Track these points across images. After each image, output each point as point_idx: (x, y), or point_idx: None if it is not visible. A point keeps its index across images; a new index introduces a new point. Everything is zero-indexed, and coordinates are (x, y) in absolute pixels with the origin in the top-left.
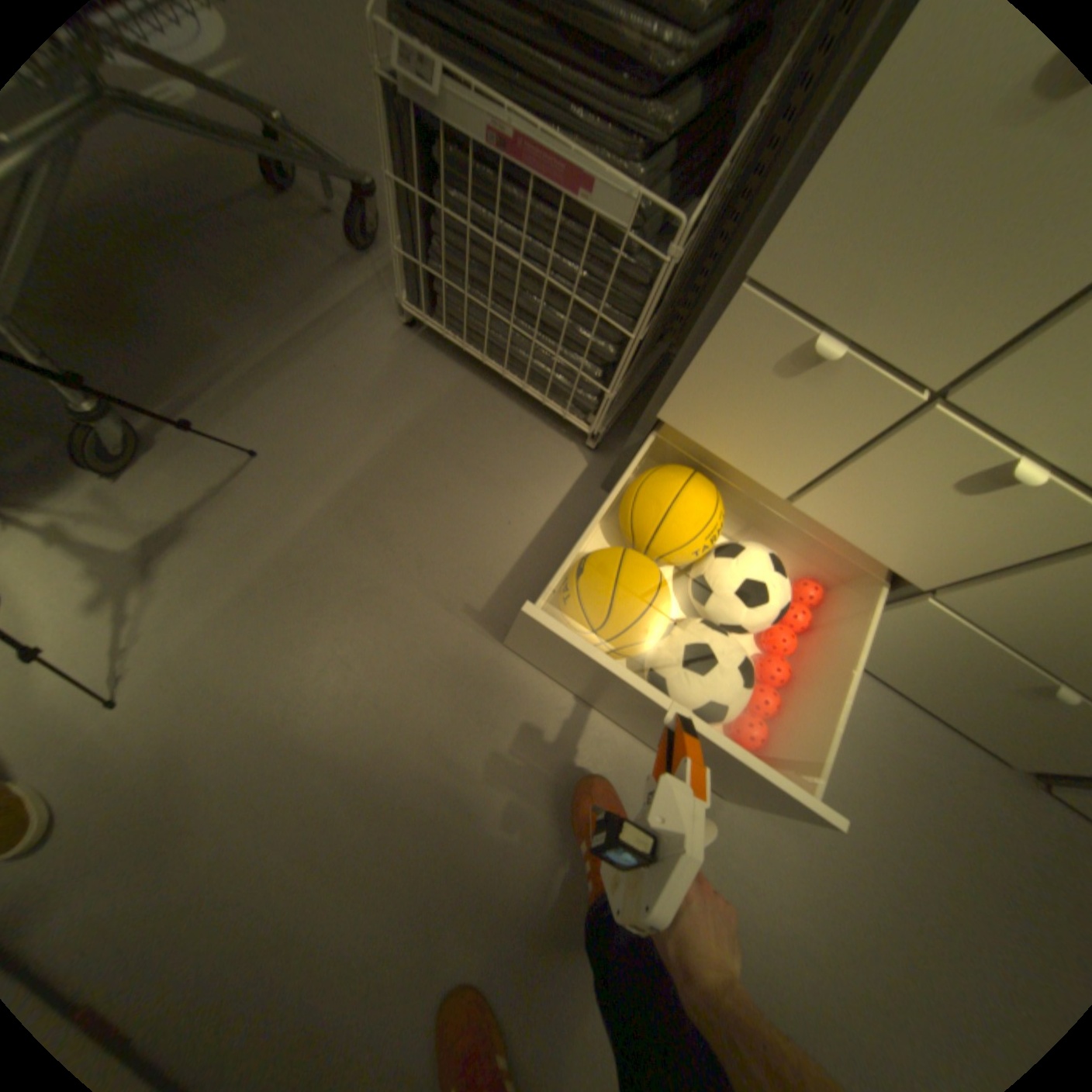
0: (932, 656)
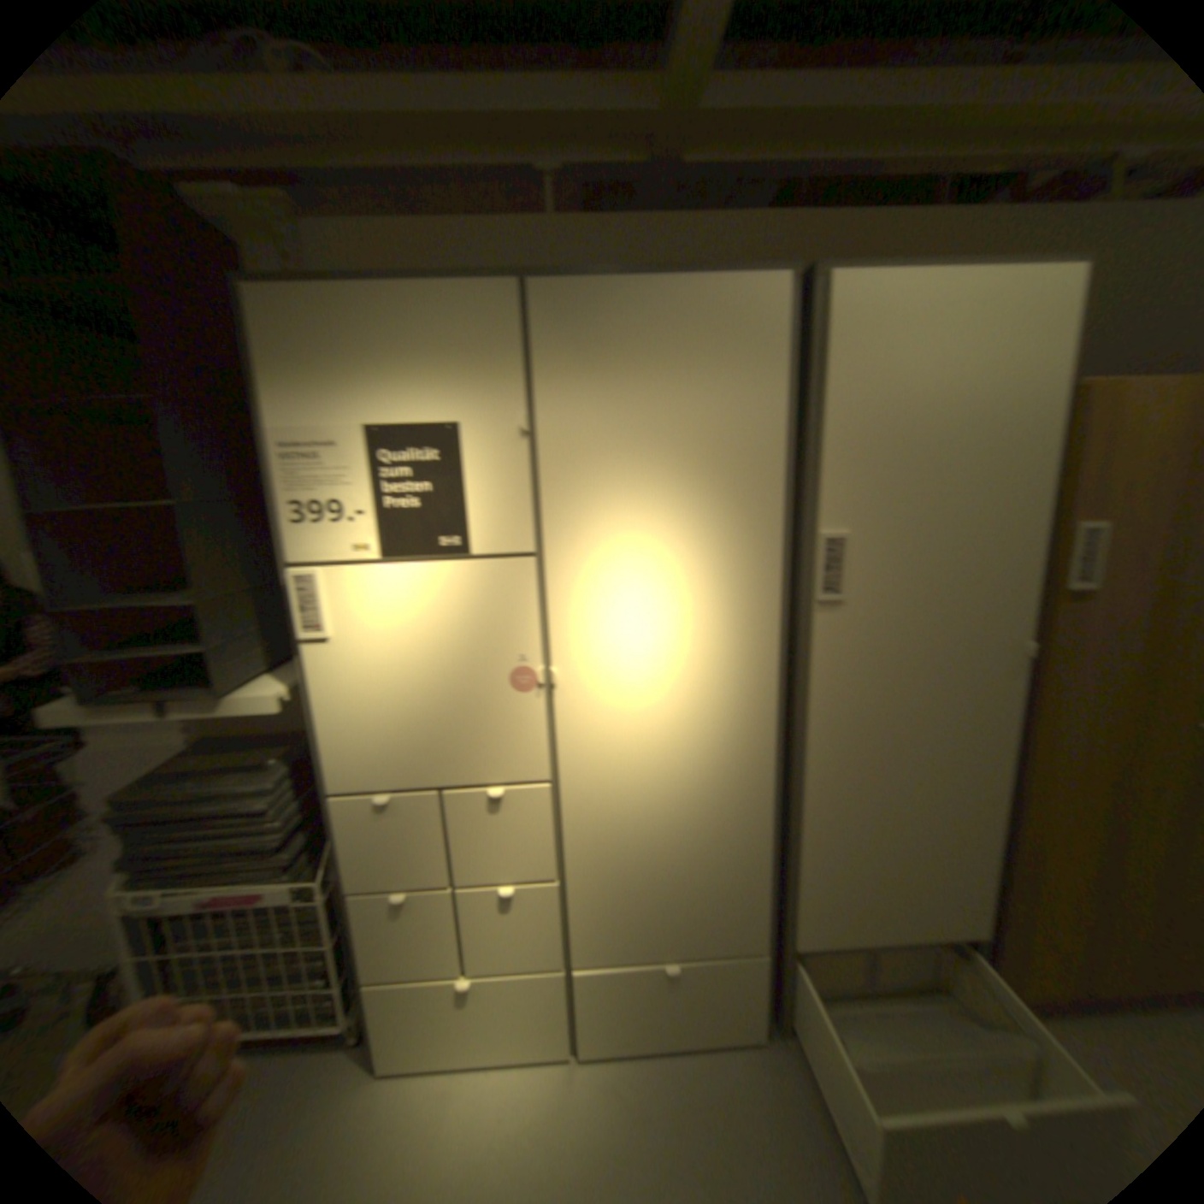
0: (623, 1008)
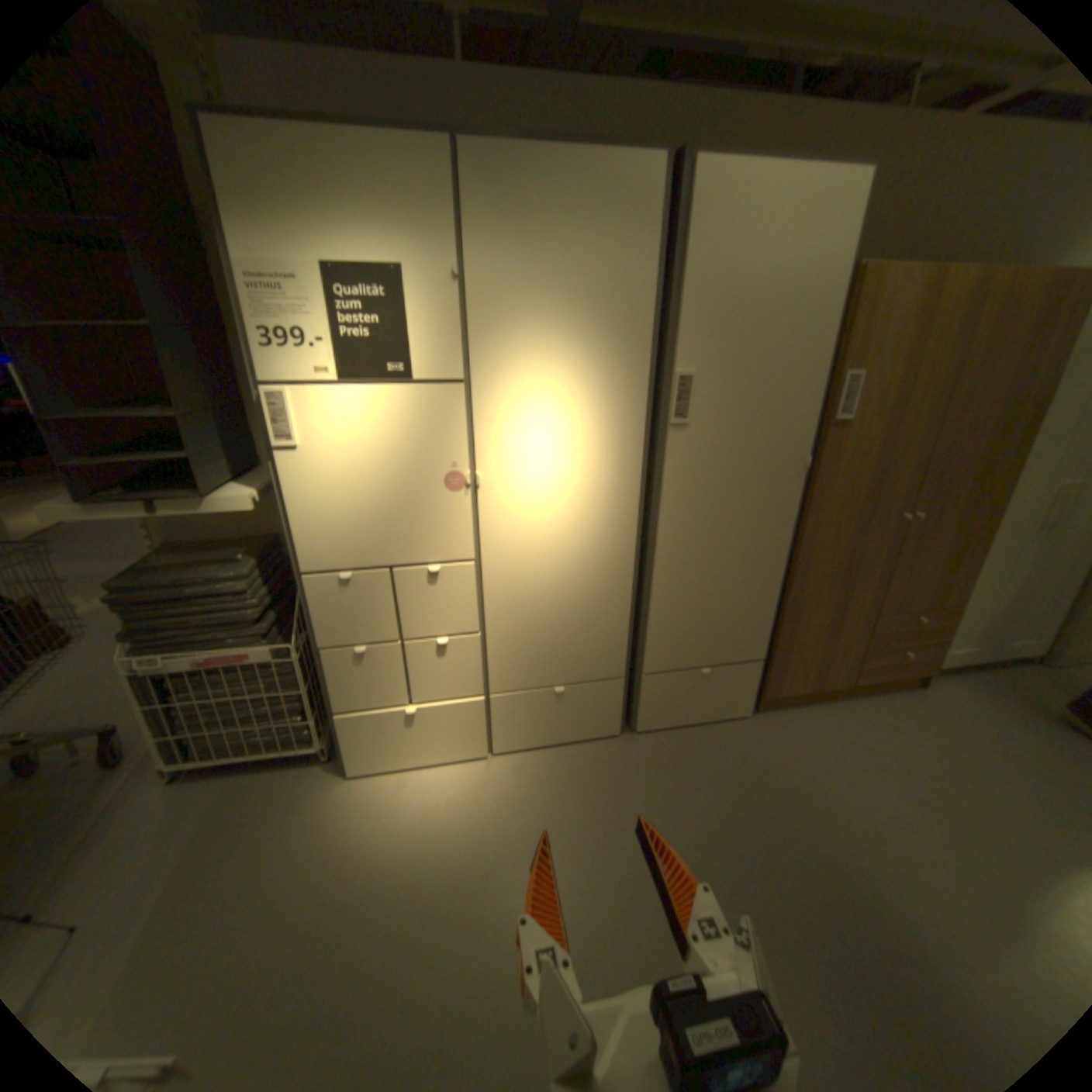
0: (524, 717)
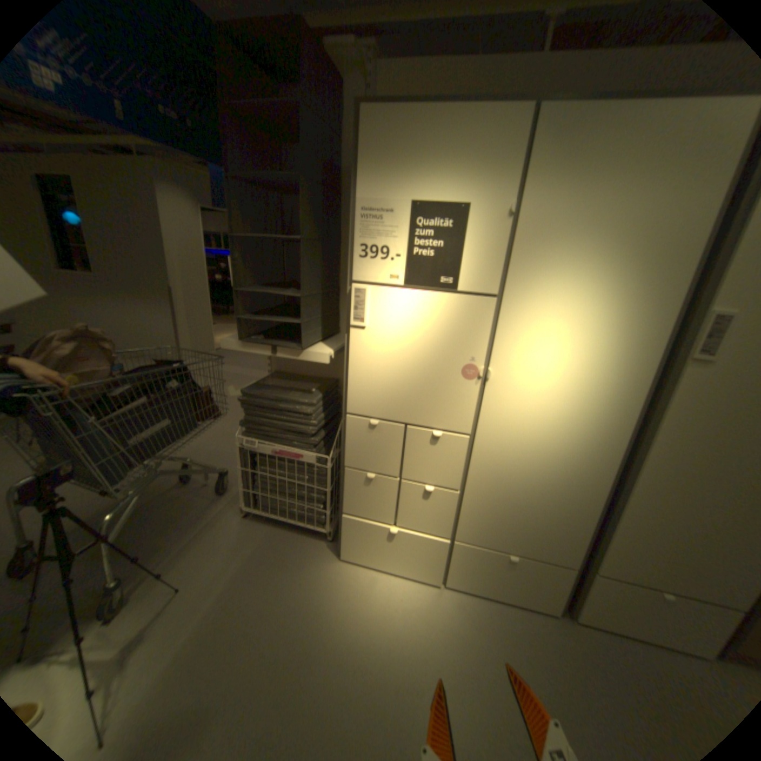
0: (478, 569)
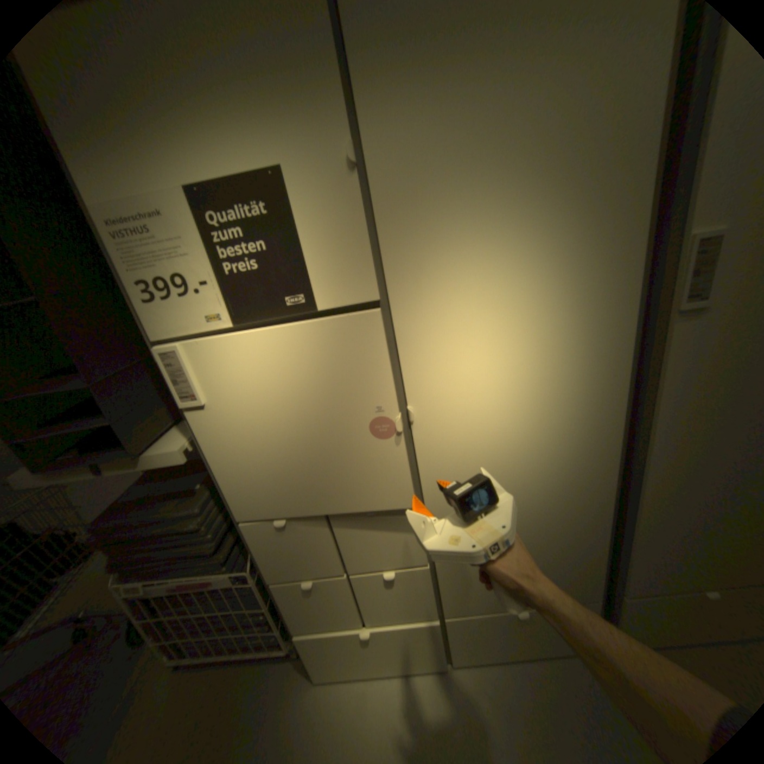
0: (484, 639)
